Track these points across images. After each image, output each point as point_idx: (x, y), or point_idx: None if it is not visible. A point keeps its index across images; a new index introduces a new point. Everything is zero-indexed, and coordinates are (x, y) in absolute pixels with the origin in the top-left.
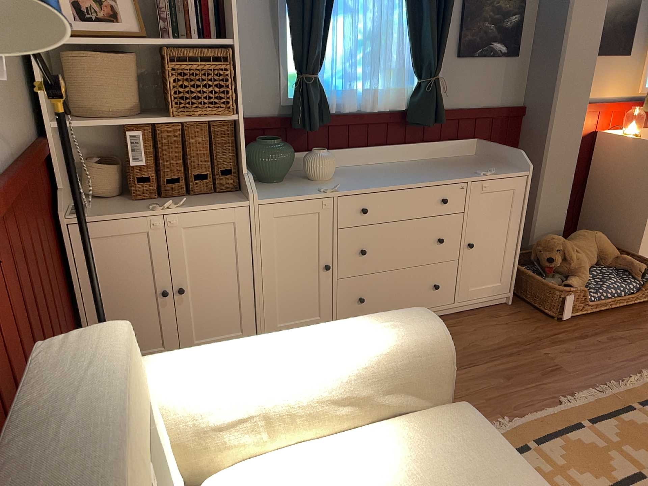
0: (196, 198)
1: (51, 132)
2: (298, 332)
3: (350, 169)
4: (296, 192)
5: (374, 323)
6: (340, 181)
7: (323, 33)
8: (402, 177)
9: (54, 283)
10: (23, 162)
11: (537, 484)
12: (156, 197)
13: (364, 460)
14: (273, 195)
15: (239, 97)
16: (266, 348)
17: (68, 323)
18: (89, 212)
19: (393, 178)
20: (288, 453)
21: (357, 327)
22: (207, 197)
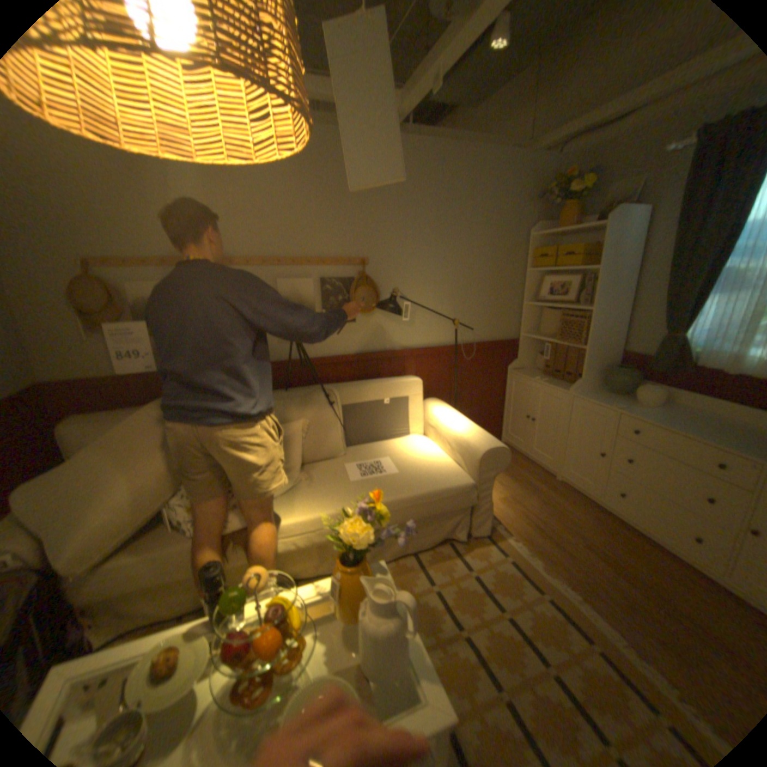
0: (562, 383)
1: (521, 337)
2: (468, 422)
3: (698, 413)
4: (601, 400)
5: (481, 435)
6: (650, 411)
7: (696, 305)
8: (704, 431)
9: (487, 387)
10: (481, 343)
11: (430, 491)
12: (550, 376)
13: (433, 457)
14: (587, 396)
15: (594, 338)
16: (454, 417)
17: (492, 406)
18: (520, 371)
19: (693, 427)
20: (435, 446)
21: (476, 431)
22: (566, 384)
